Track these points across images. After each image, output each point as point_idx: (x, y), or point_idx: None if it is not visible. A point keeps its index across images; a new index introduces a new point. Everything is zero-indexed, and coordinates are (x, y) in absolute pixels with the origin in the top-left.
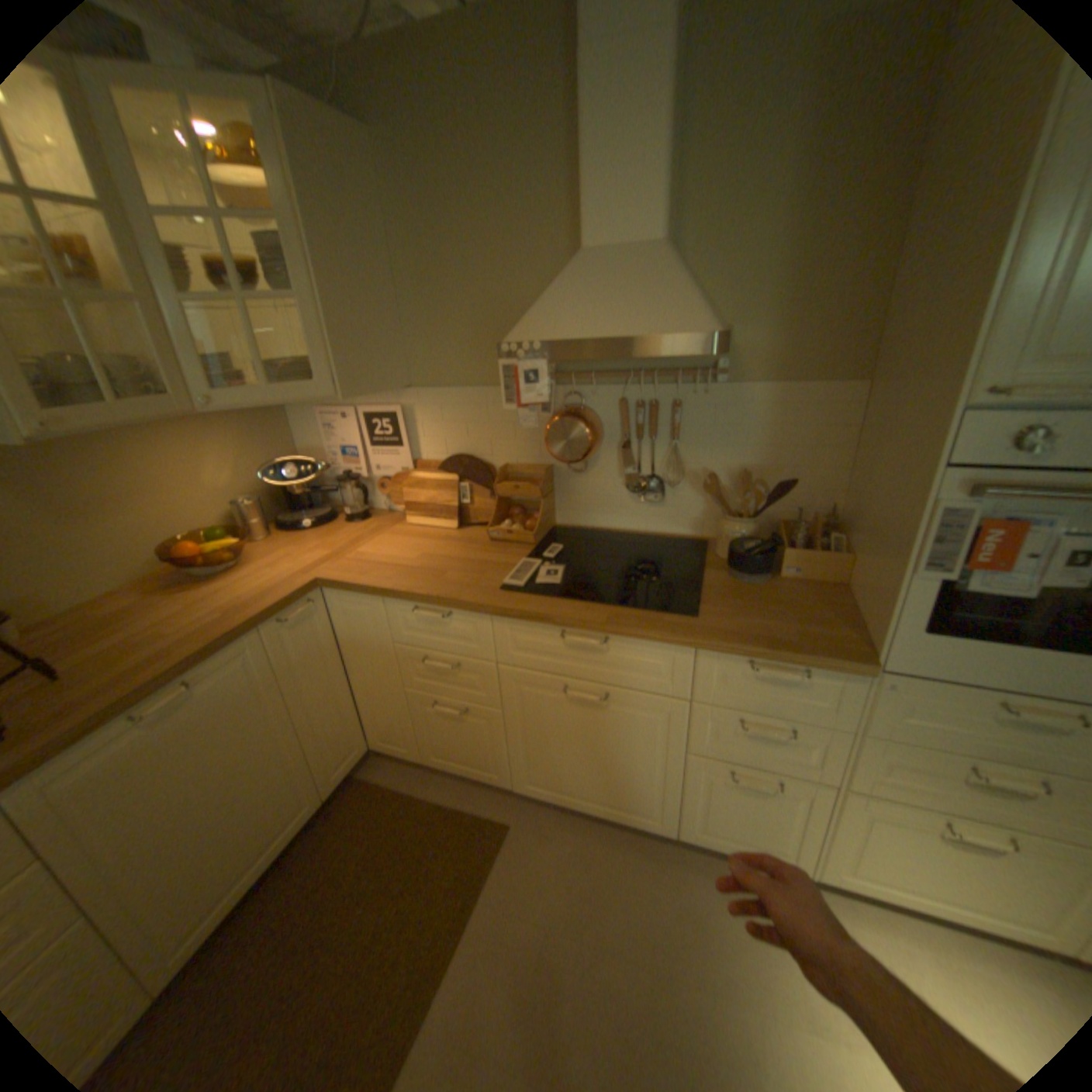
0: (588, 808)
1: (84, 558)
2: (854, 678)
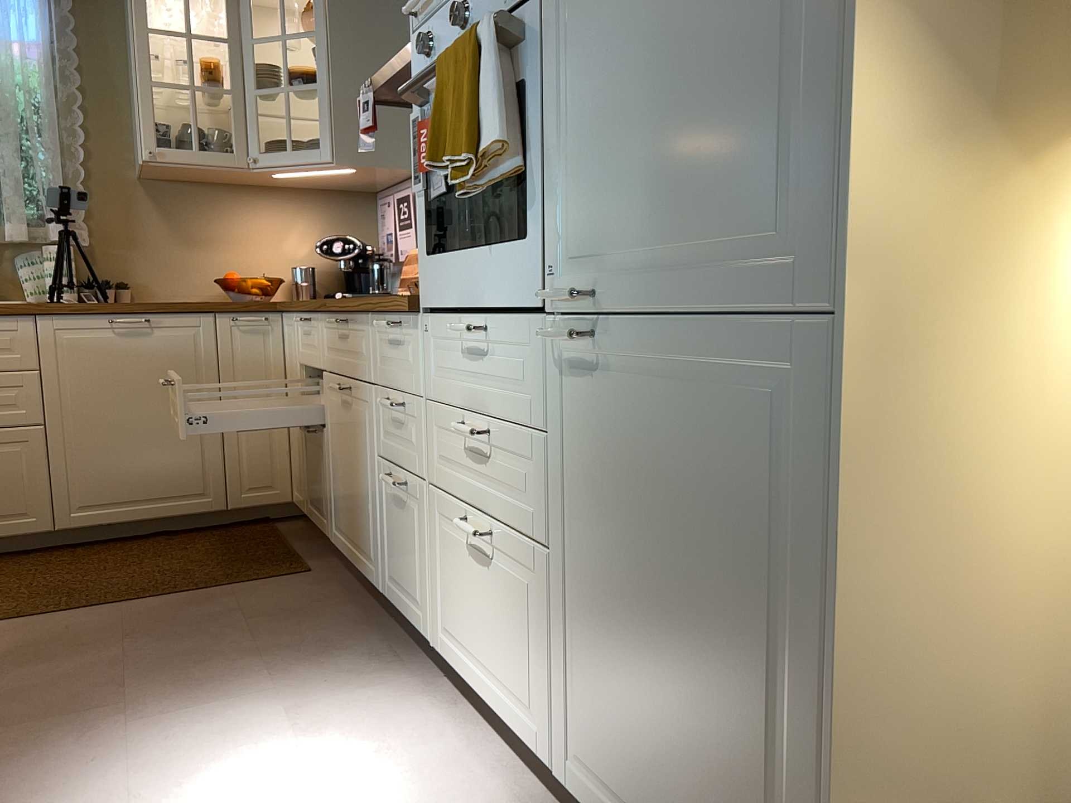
0: (352, 556)
1: (184, 271)
2: (415, 324)
